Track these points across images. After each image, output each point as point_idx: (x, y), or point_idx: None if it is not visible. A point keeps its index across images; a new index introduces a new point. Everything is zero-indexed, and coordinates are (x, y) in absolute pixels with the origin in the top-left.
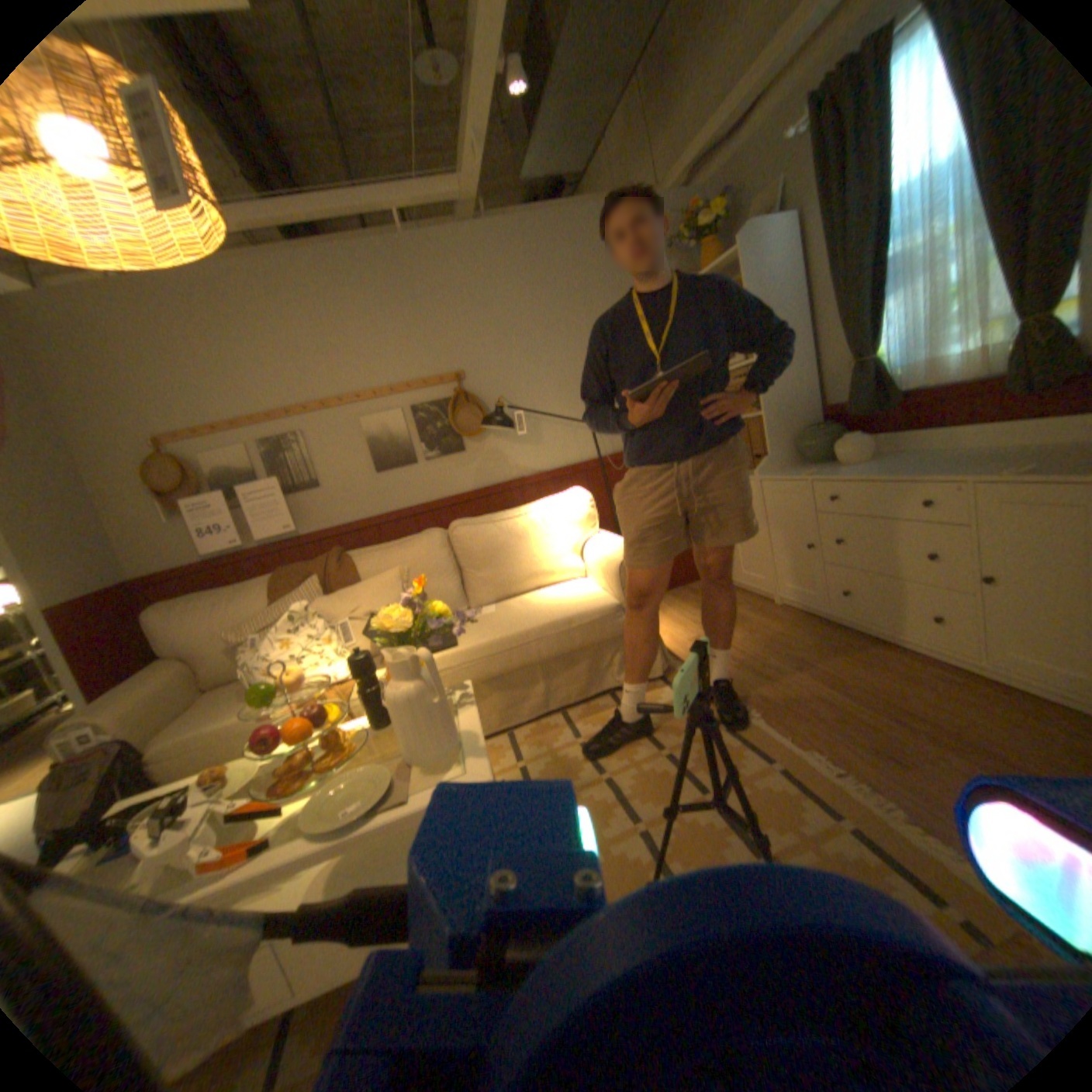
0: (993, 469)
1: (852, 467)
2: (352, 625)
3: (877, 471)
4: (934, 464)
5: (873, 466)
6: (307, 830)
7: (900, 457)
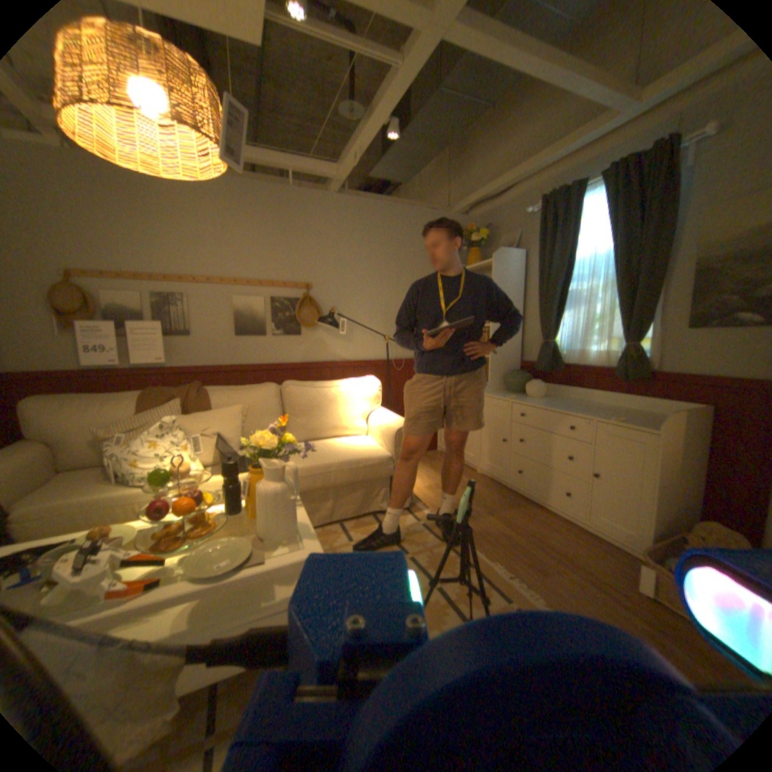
0: (605, 416)
1: (534, 399)
2: (203, 440)
3: (548, 405)
4: (577, 407)
5: (545, 401)
6: (191, 576)
7: (559, 399)
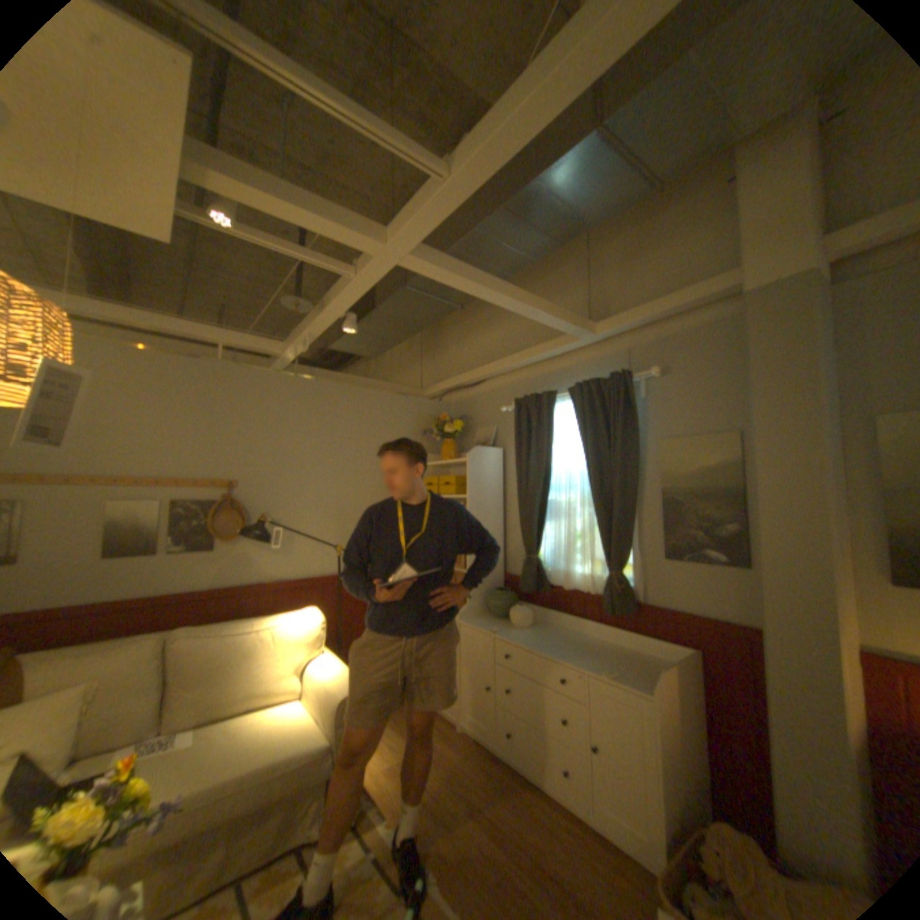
0: (597, 667)
1: (519, 633)
2: None
3: (534, 645)
4: (566, 648)
5: (532, 637)
6: None
7: (547, 631)
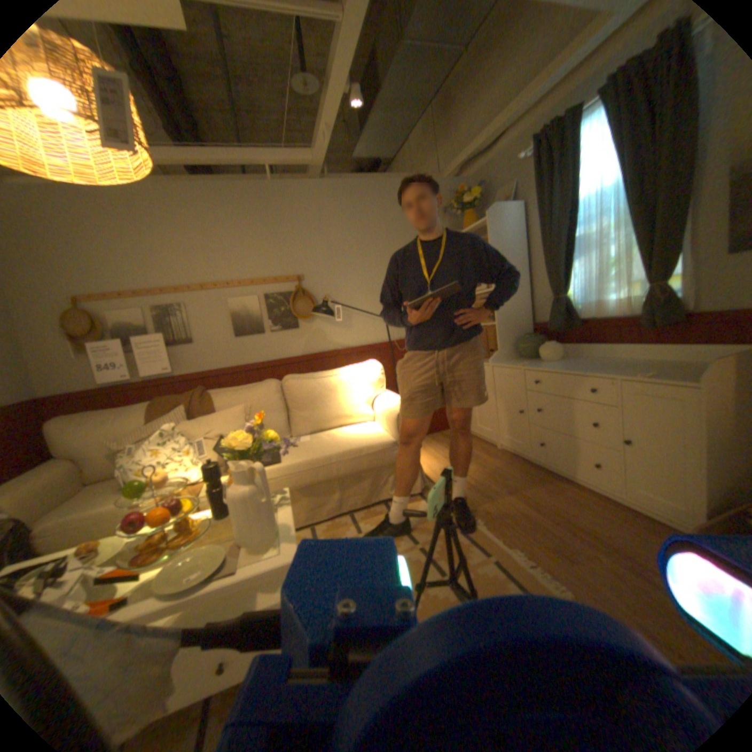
0: (632, 373)
1: (549, 363)
2: (205, 443)
3: (564, 367)
4: (598, 366)
5: (562, 364)
6: (157, 592)
7: (578, 360)
